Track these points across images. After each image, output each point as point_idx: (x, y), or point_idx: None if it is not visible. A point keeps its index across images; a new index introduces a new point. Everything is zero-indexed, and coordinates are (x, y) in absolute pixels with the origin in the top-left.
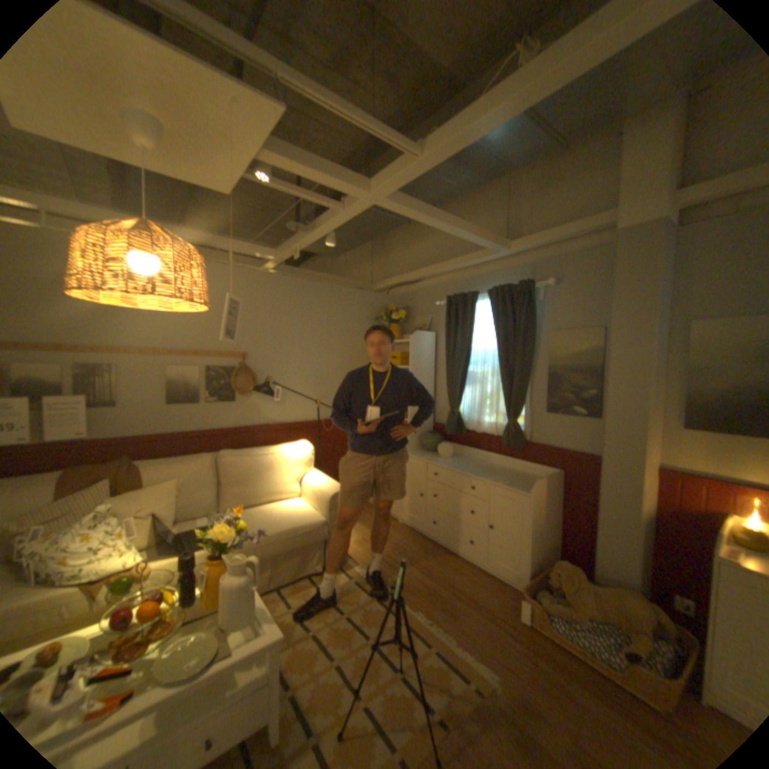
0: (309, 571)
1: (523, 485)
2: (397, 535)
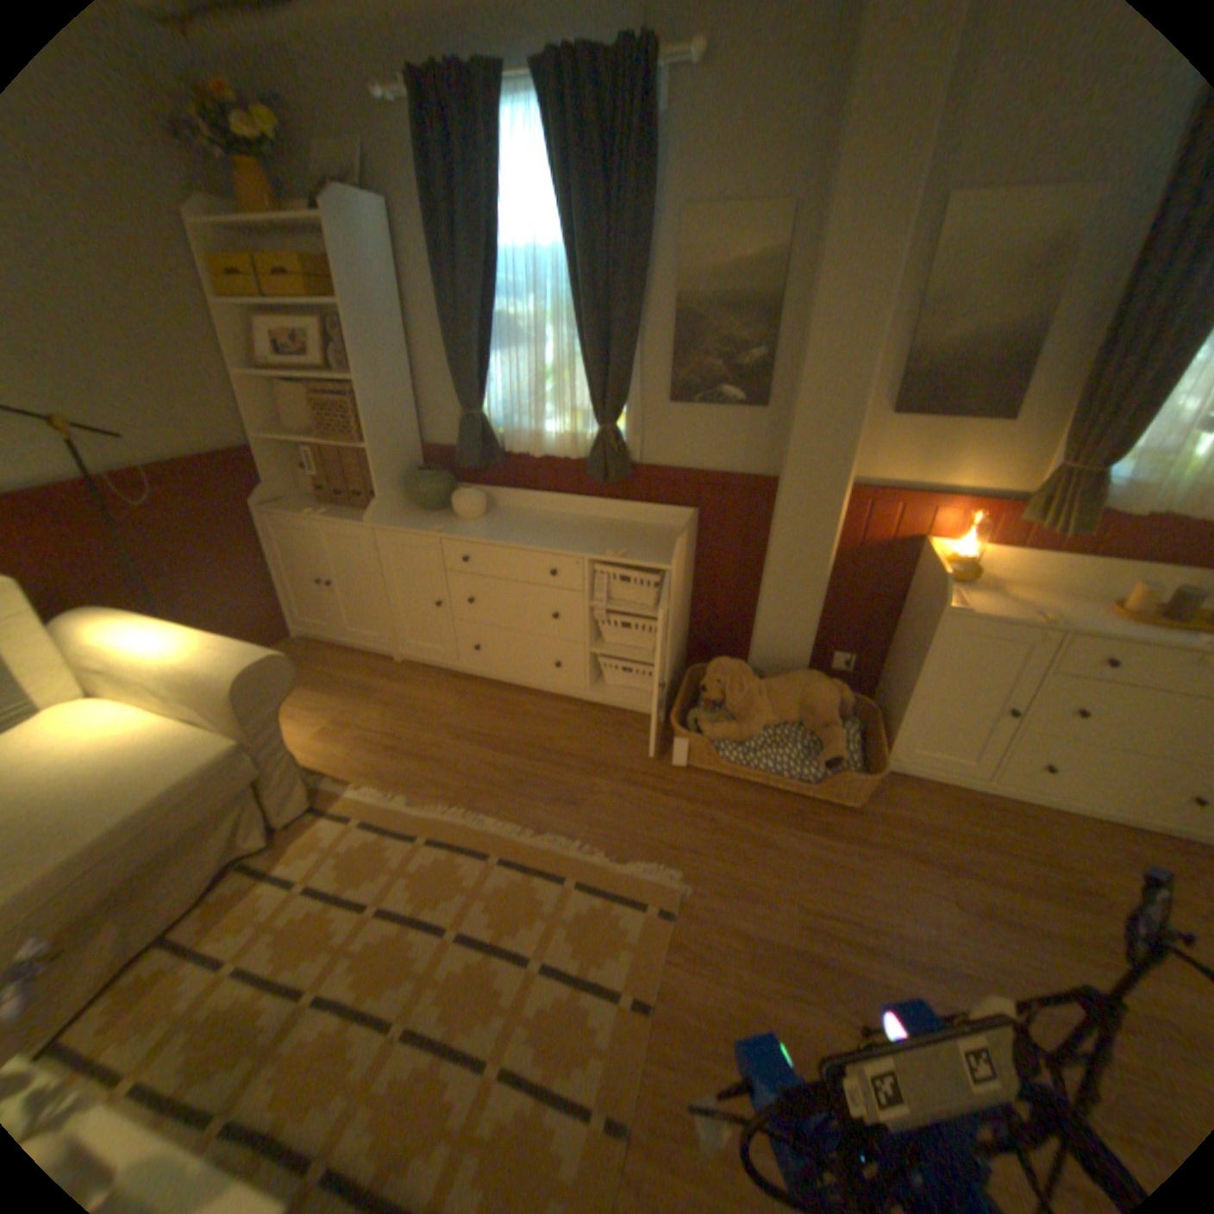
0: (231, 850)
1: (645, 549)
2: (402, 686)
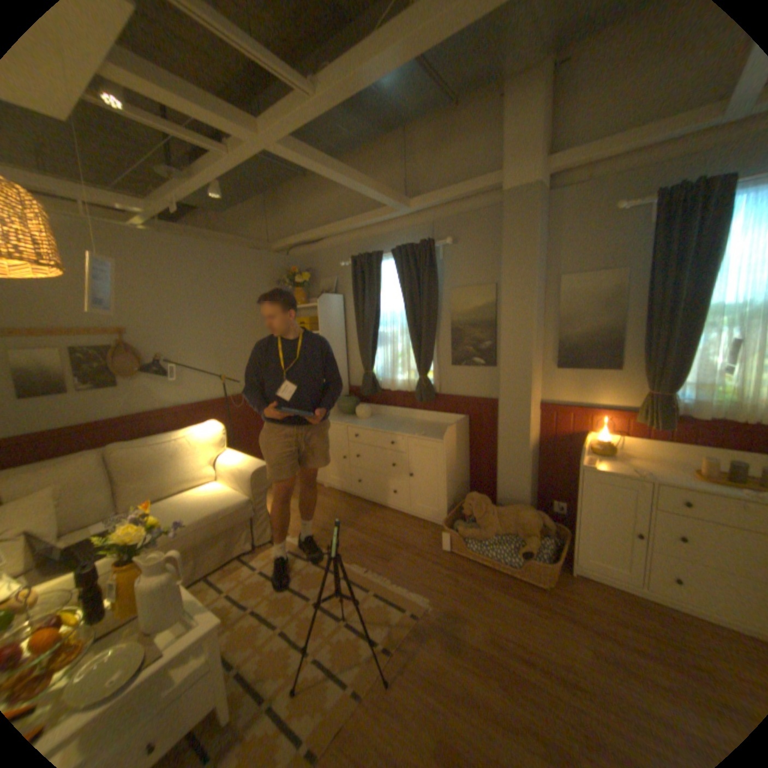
0: (236, 551)
1: (435, 433)
2: (324, 499)
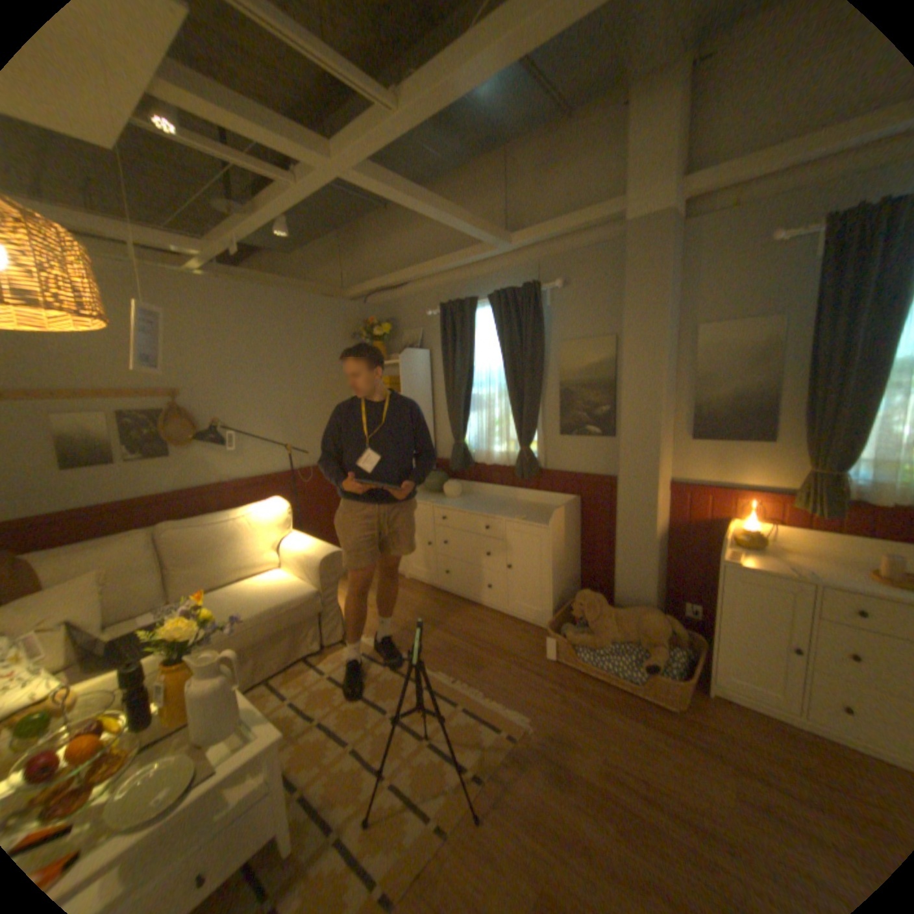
0: (302, 651)
1: (539, 517)
2: (405, 592)
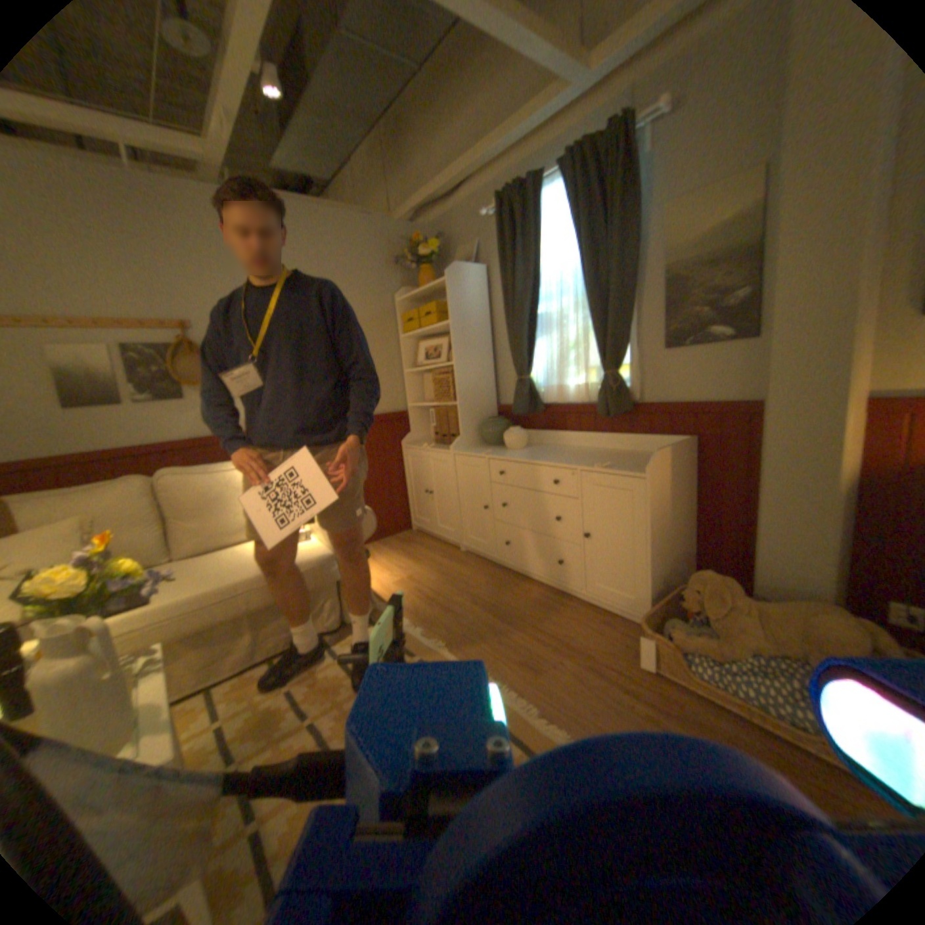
0: (319, 626)
1: (633, 464)
2: (457, 566)
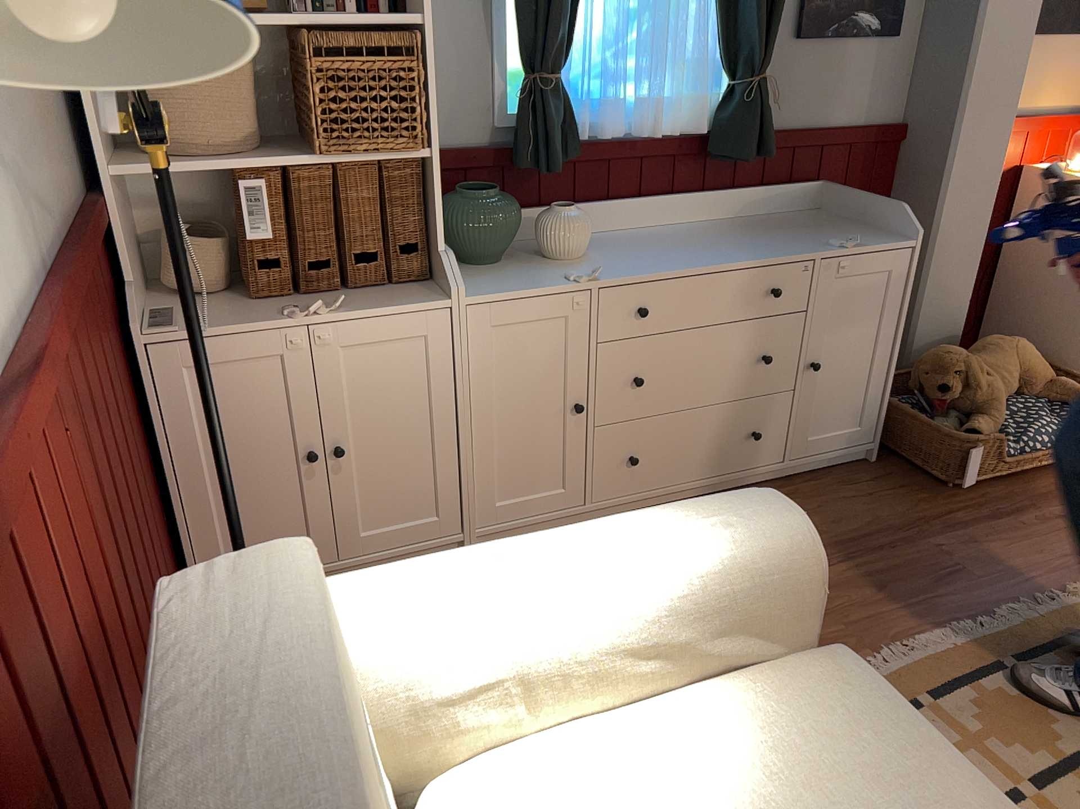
0: None
1: (844, 233)
2: None
